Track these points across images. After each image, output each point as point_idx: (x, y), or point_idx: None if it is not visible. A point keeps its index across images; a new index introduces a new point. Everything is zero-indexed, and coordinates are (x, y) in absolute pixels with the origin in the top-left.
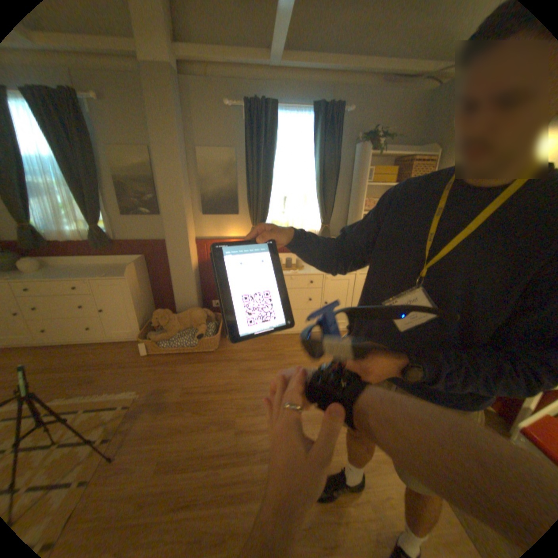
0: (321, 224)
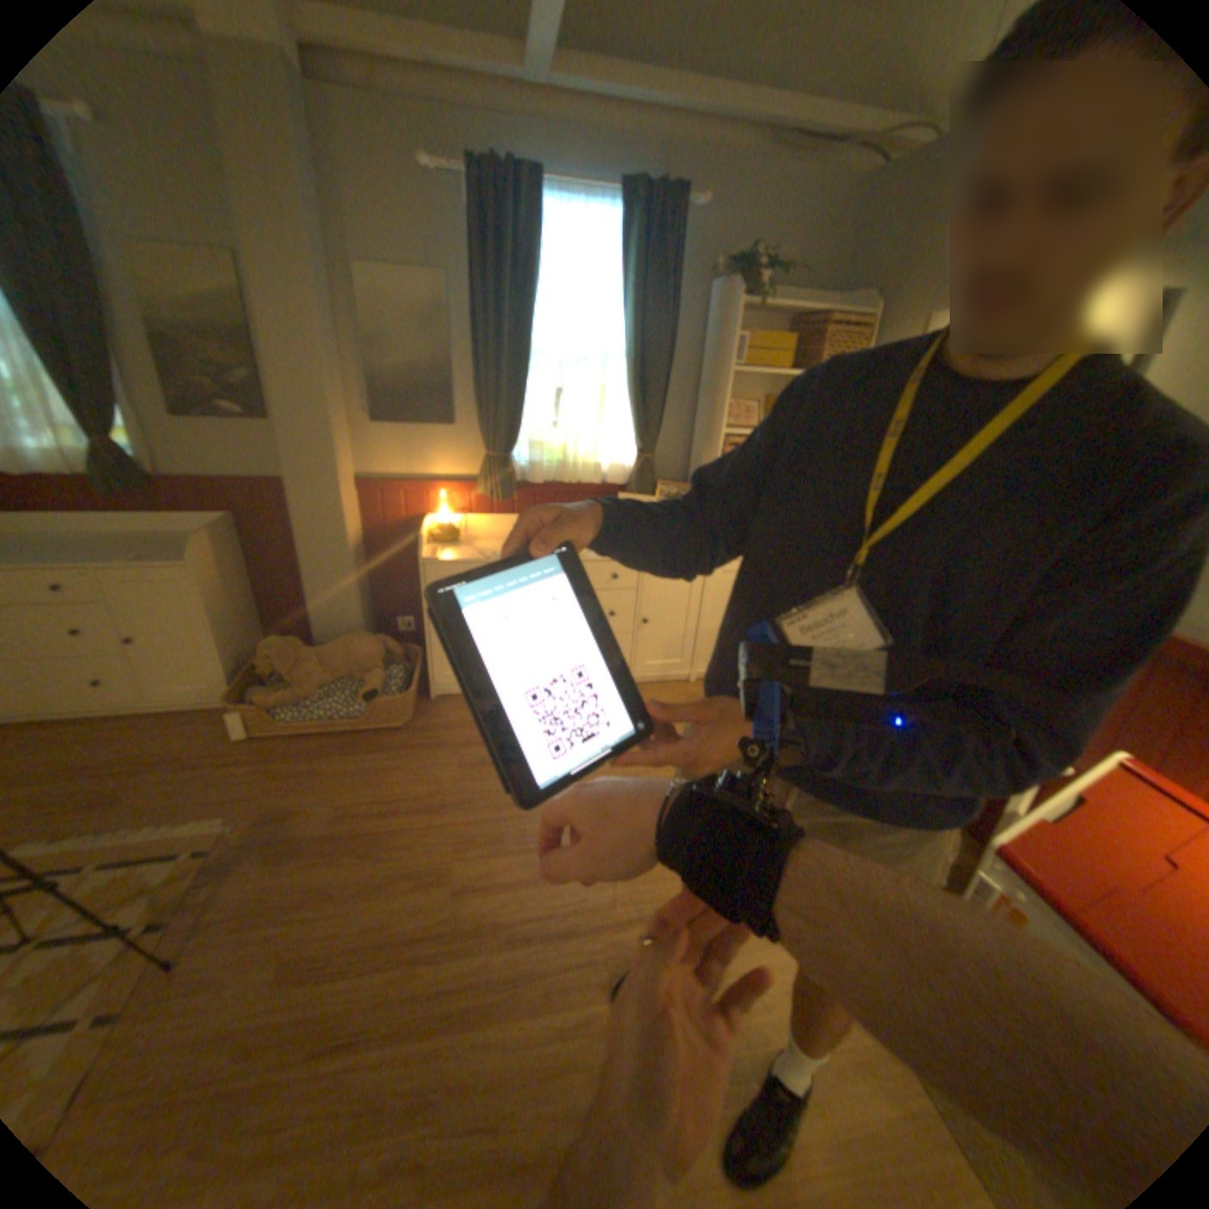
0: (636, 452)
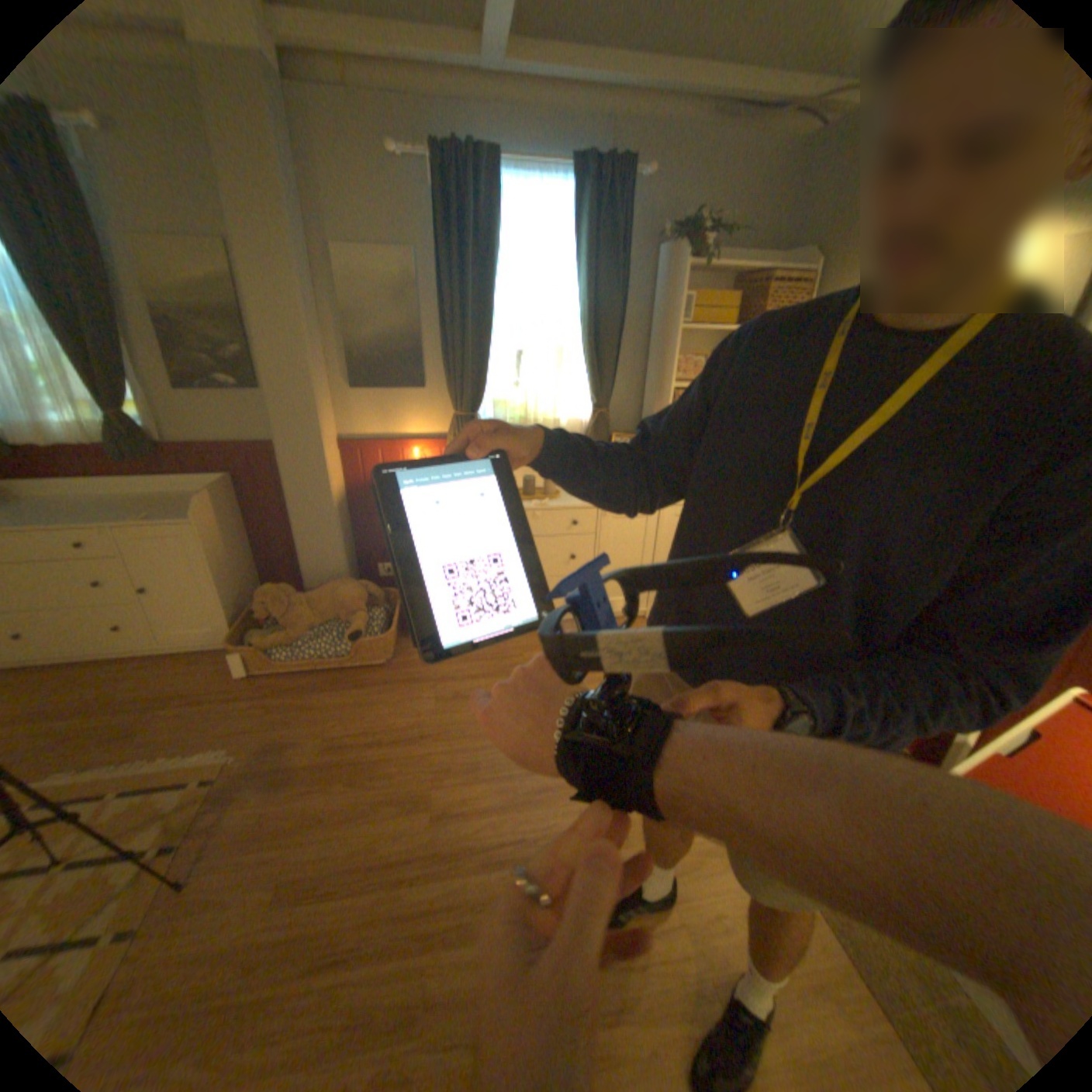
0: (592, 407)
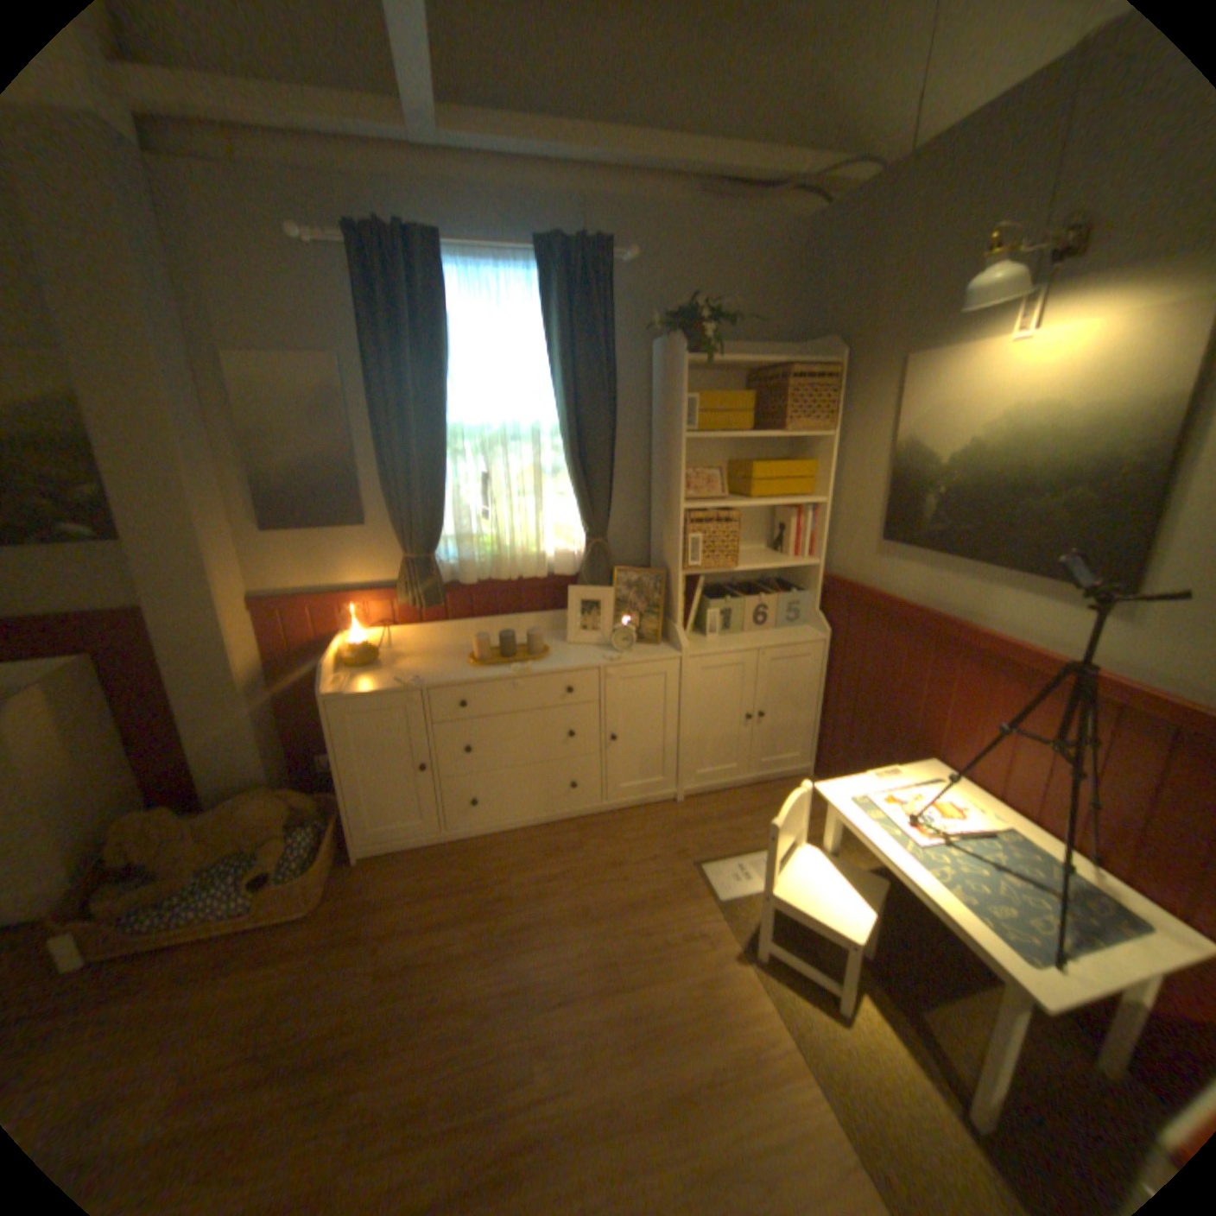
0: (587, 536)
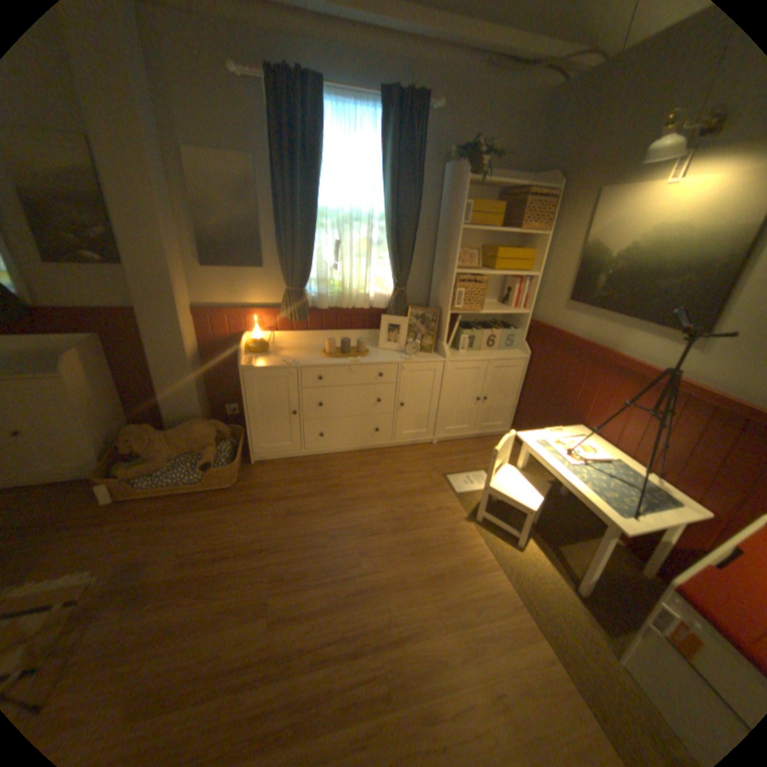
0: (393, 285)
